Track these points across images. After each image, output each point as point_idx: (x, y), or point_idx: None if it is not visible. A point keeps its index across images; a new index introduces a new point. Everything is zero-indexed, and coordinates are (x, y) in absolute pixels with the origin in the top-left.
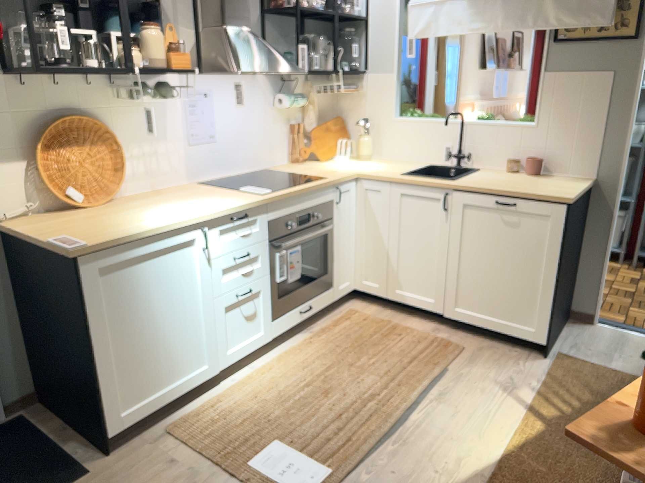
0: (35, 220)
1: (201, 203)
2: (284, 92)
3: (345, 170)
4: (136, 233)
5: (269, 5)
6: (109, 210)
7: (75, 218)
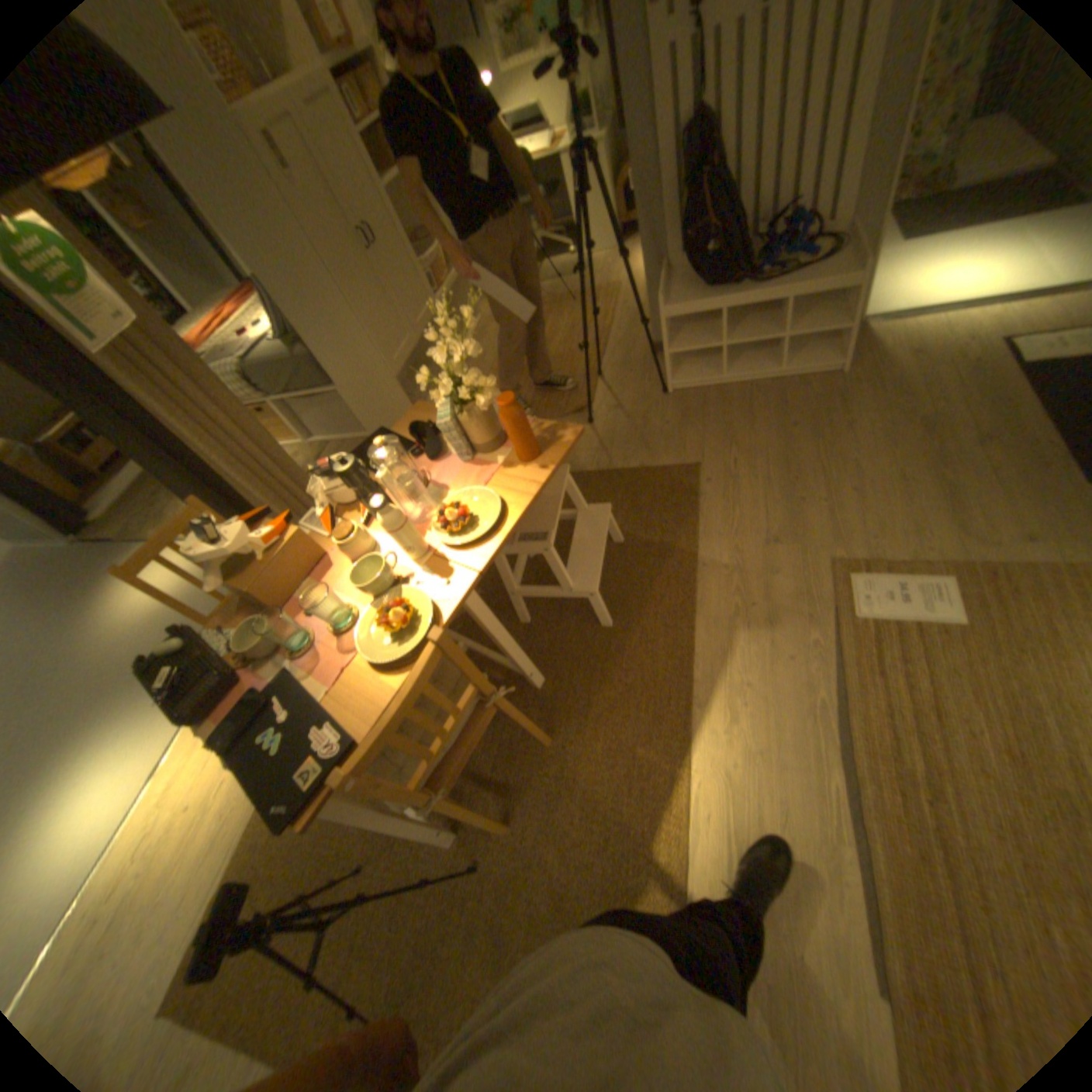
0: None
1: None
2: None
3: None
4: None
5: None
6: None
7: None
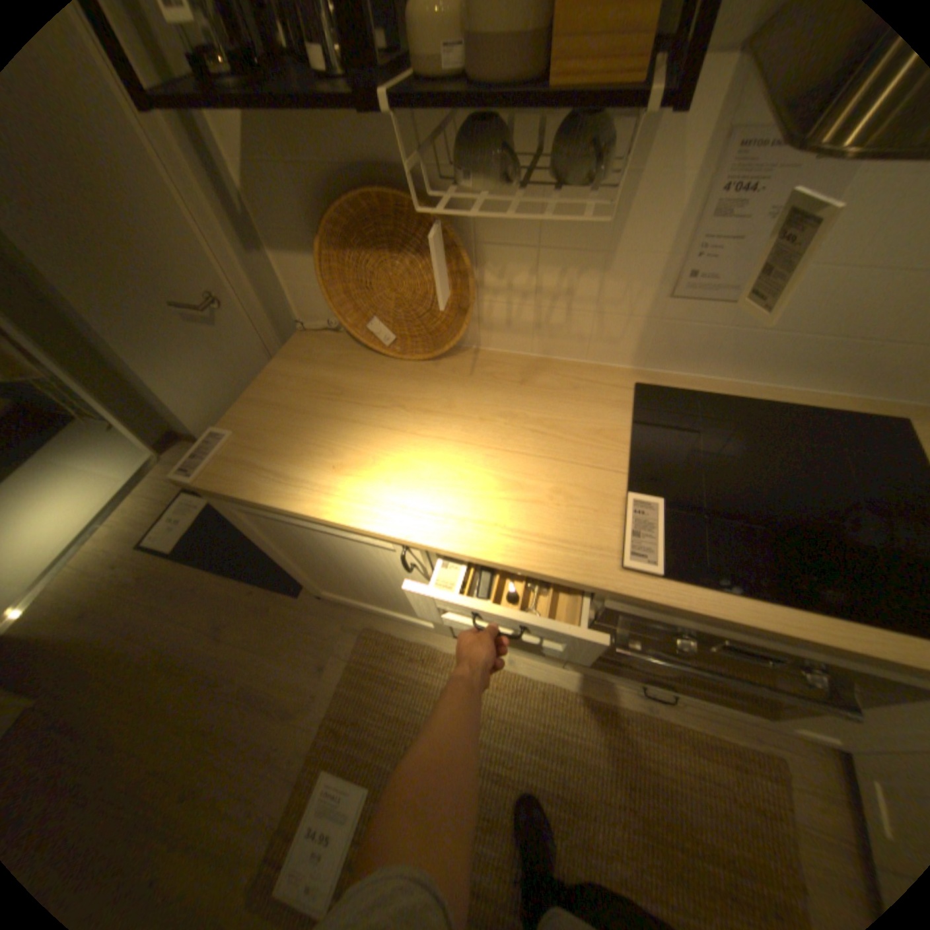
0: (319, 349)
1: (485, 484)
2: None
3: None
4: (265, 504)
5: None
6: (388, 387)
7: (338, 377)
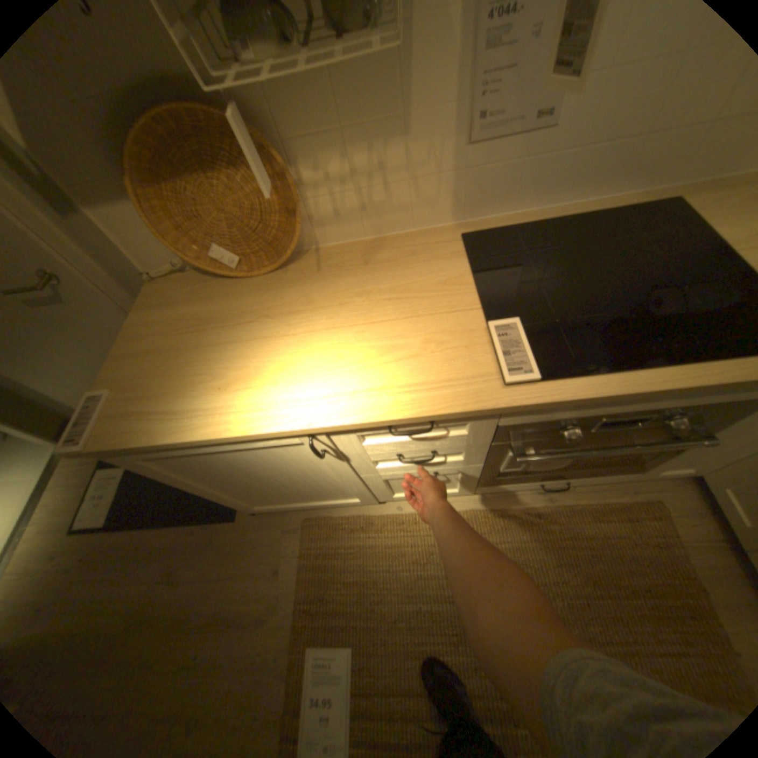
0: (172, 290)
1: (363, 356)
2: None
3: None
4: (164, 441)
5: None
6: (248, 303)
7: (199, 309)
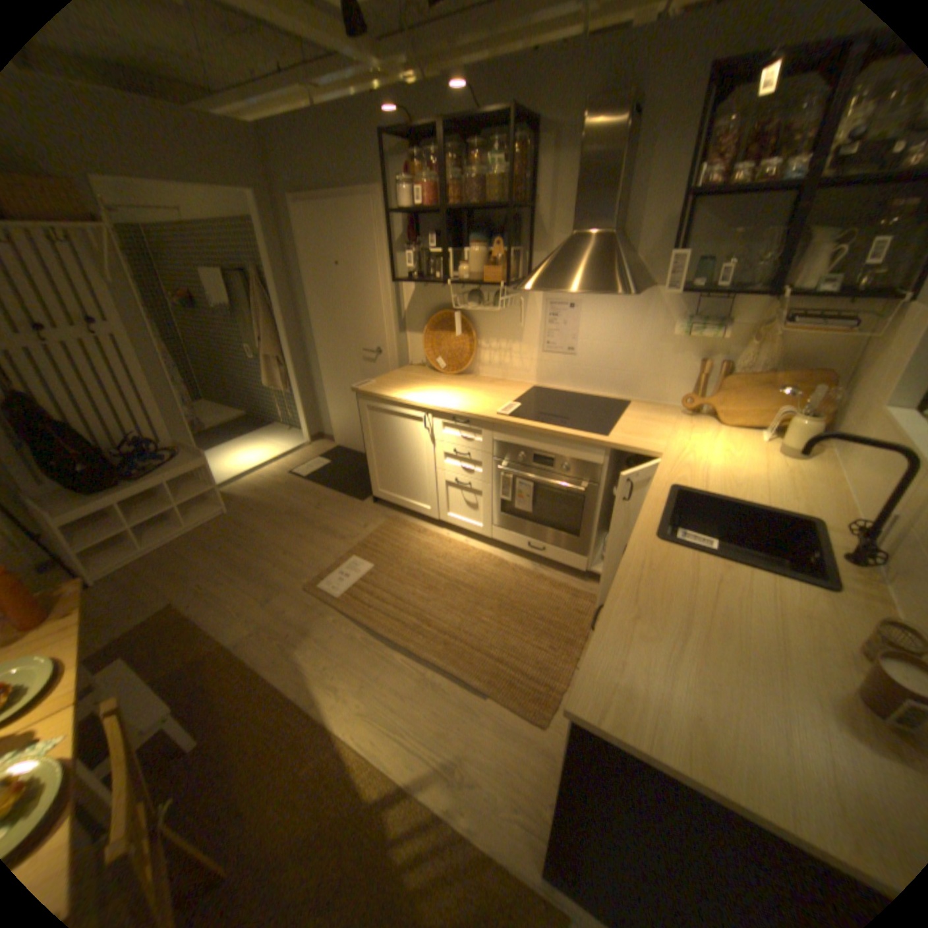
0: (414, 370)
1: (460, 399)
2: (709, 313)
3: (675, 444)
4: (382, 395)
5: (716, 181)
6: (437, 379)
7: (419, 376)
